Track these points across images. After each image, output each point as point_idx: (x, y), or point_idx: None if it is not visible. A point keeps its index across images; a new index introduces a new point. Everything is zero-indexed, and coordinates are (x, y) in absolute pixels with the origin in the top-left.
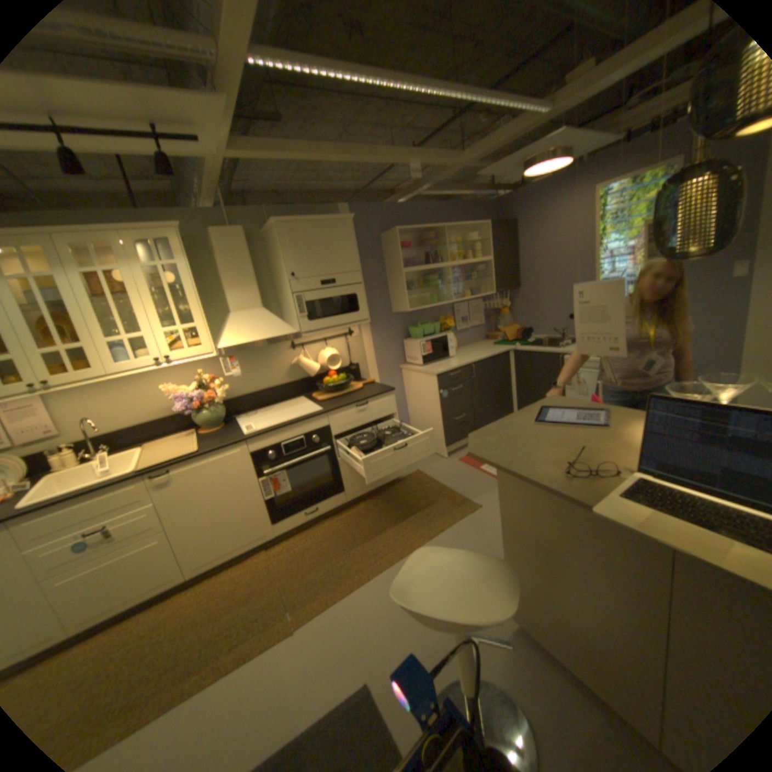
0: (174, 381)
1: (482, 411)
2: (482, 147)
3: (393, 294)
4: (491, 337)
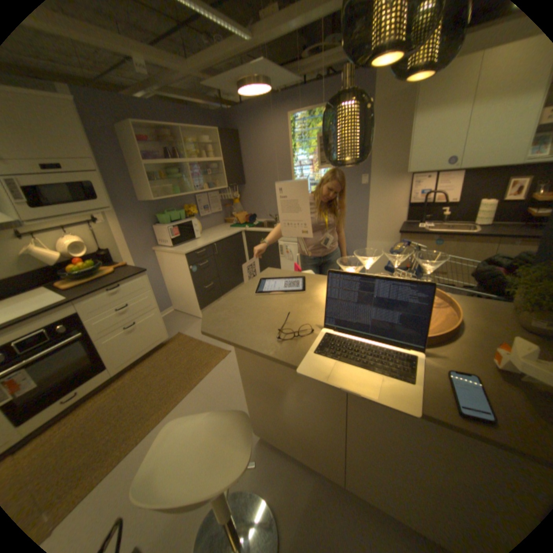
0: None
1: (226, 278)
2: (202, 59)
3: (136, 183)
4: (228, 221)
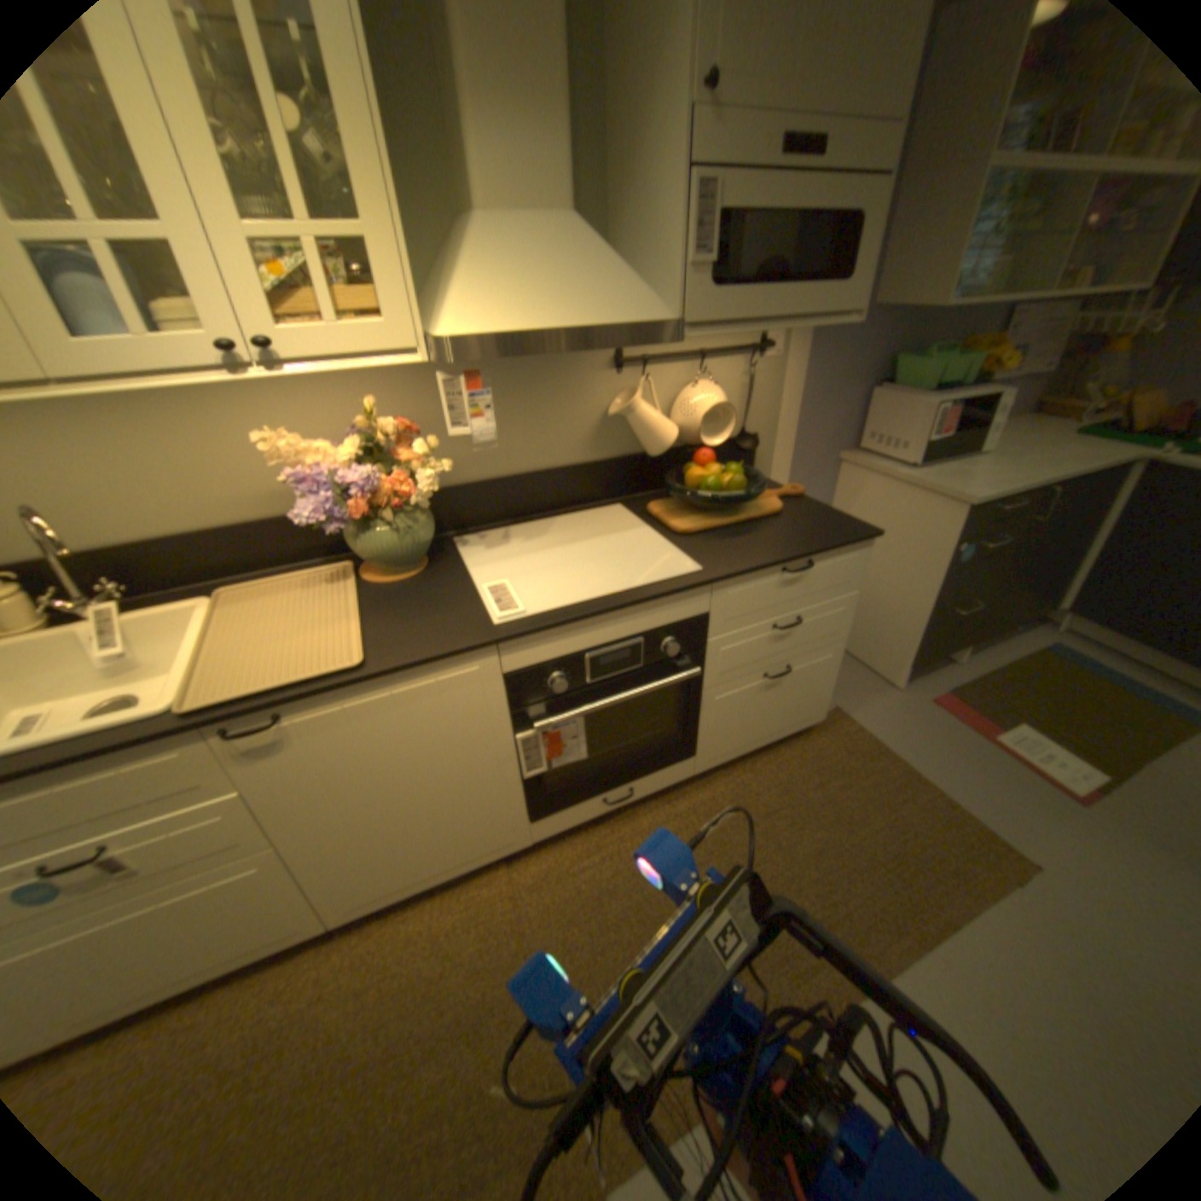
0: (292, 419)
1: (1014, 596)
2: None
3: (904, 241)
4: (1058, 408)
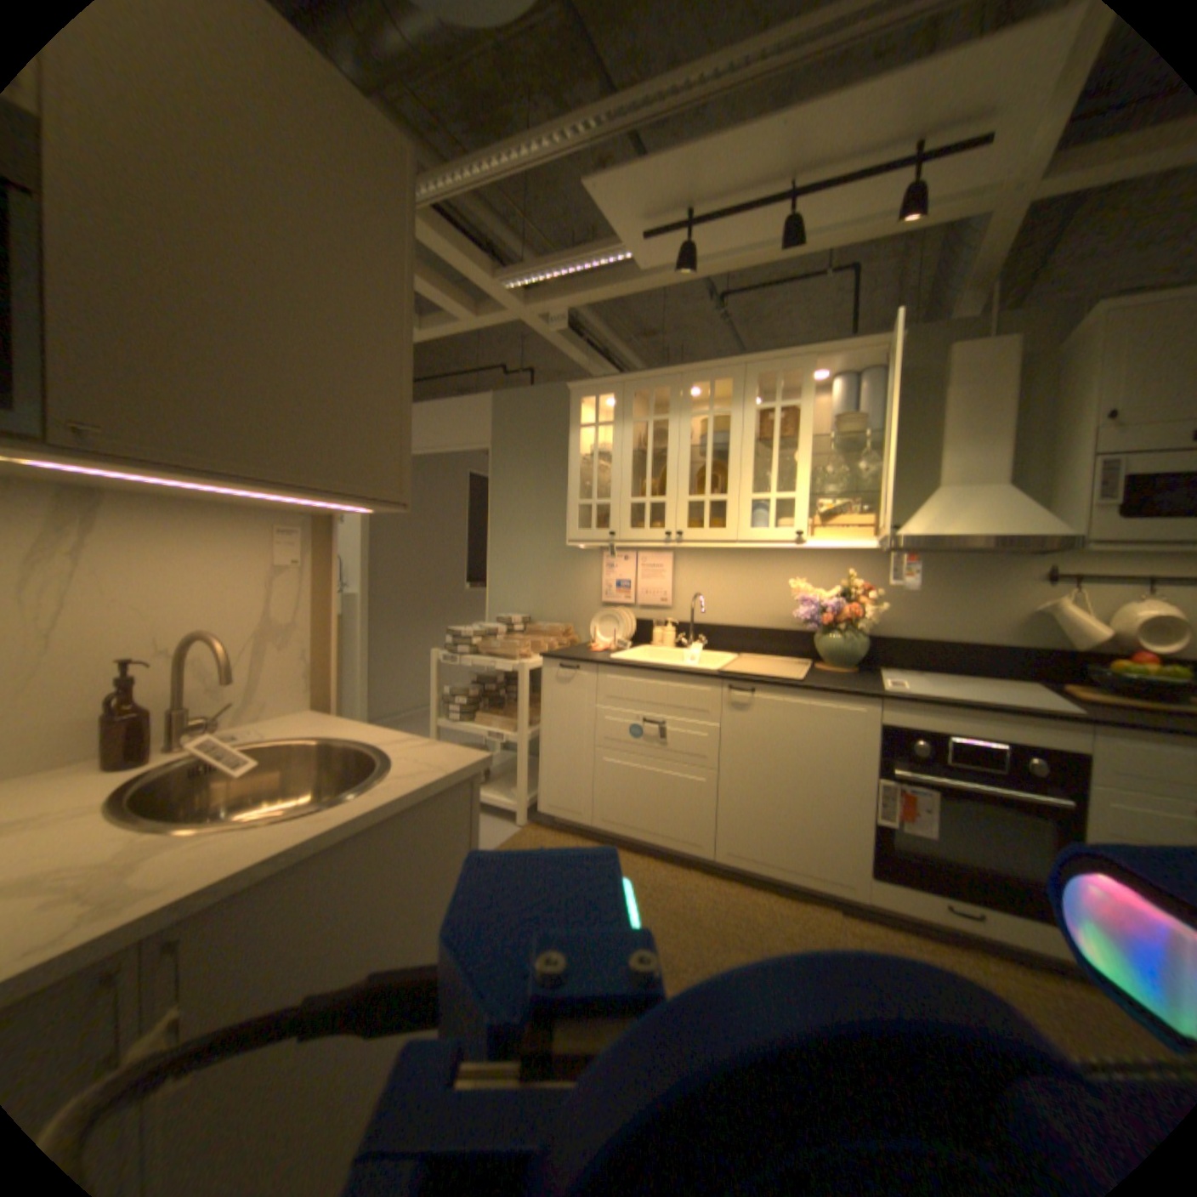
0: (810, 581)
1: None
2: None
3: None
4: None
